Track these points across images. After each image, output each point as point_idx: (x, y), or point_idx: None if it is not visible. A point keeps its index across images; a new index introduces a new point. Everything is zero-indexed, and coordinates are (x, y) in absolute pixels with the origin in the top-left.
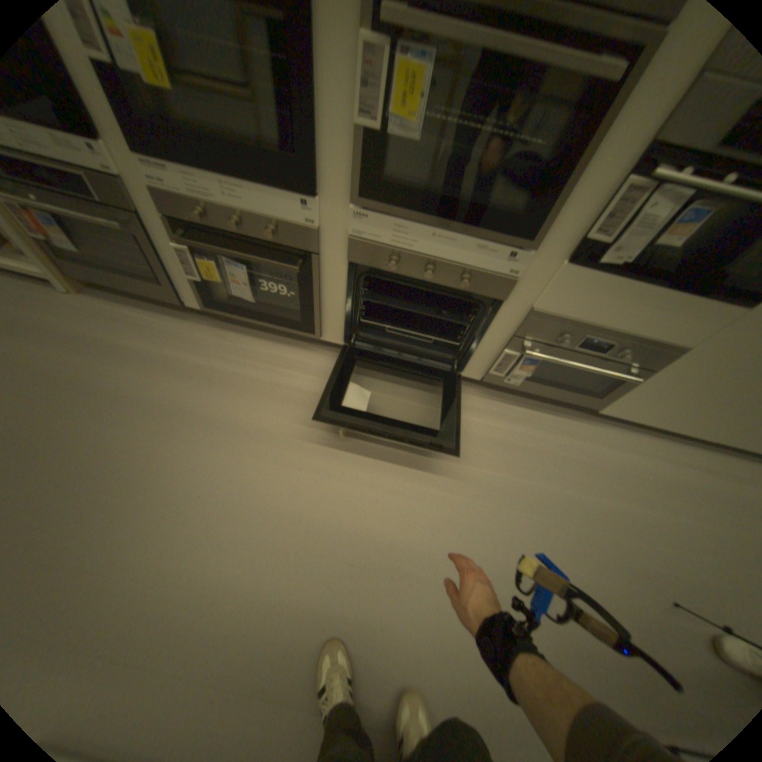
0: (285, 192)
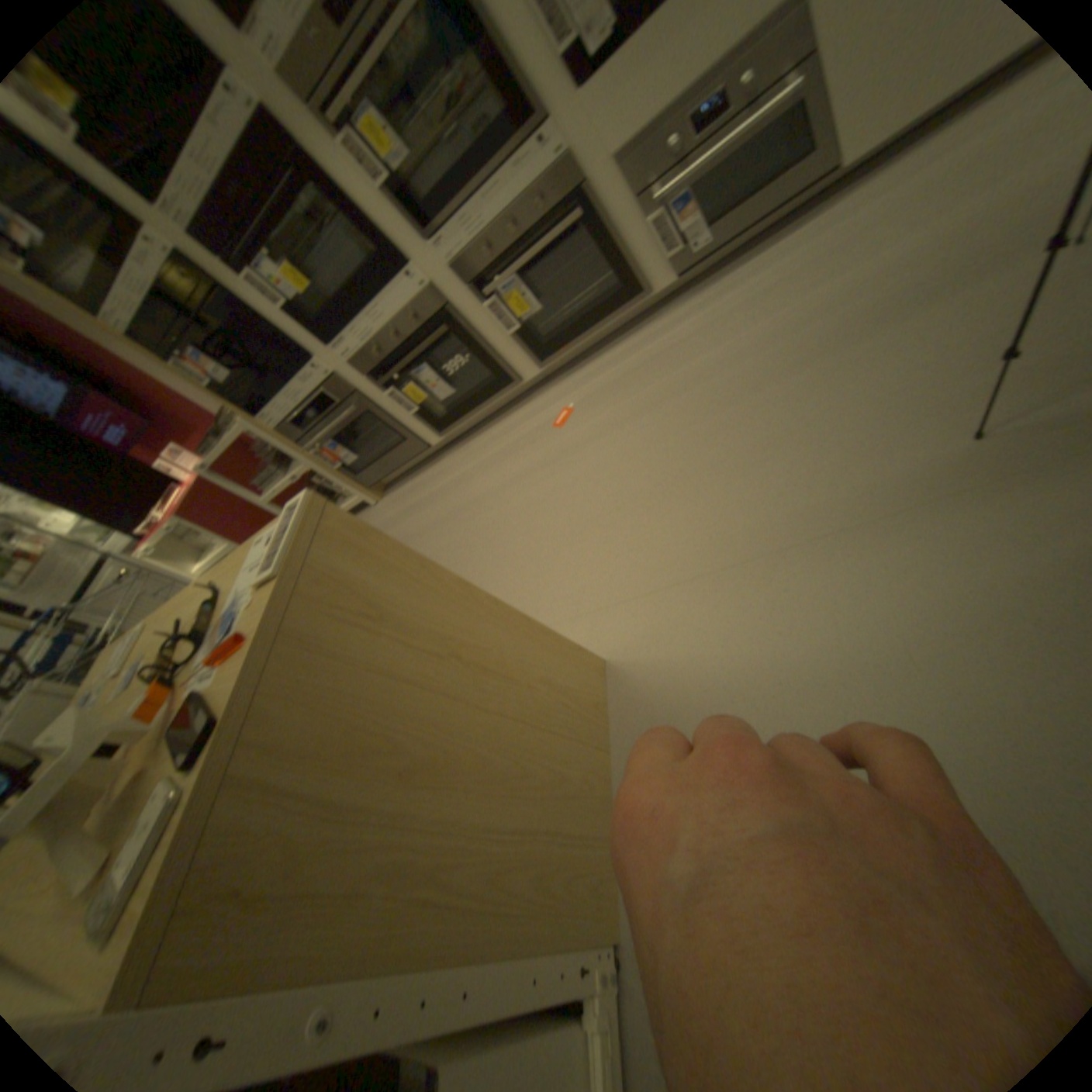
0: (391, 277)
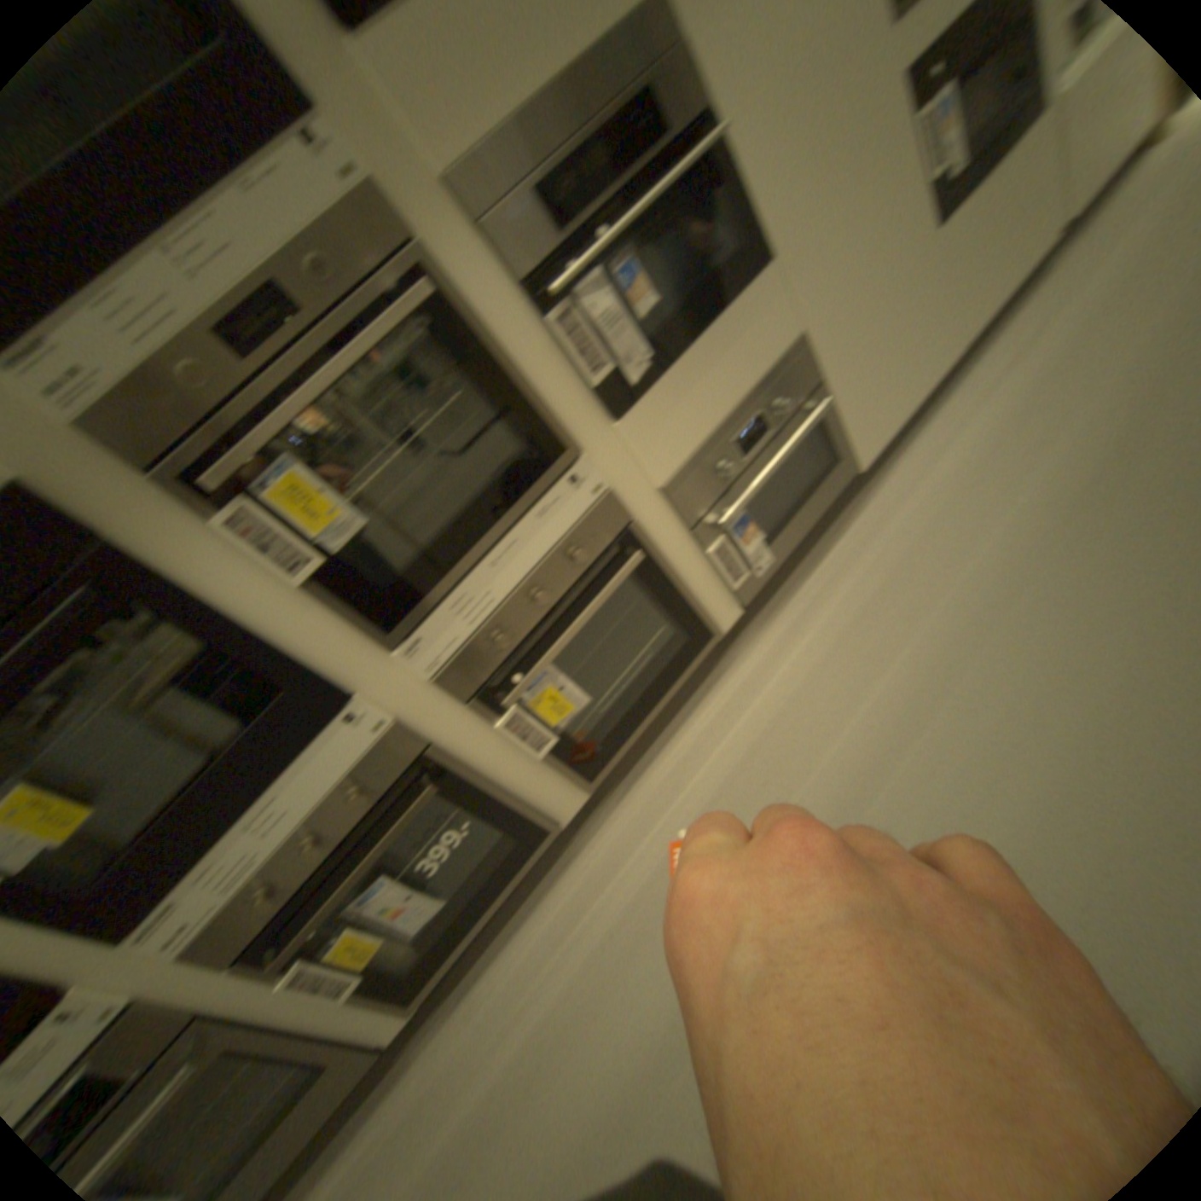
0: (323, 730)
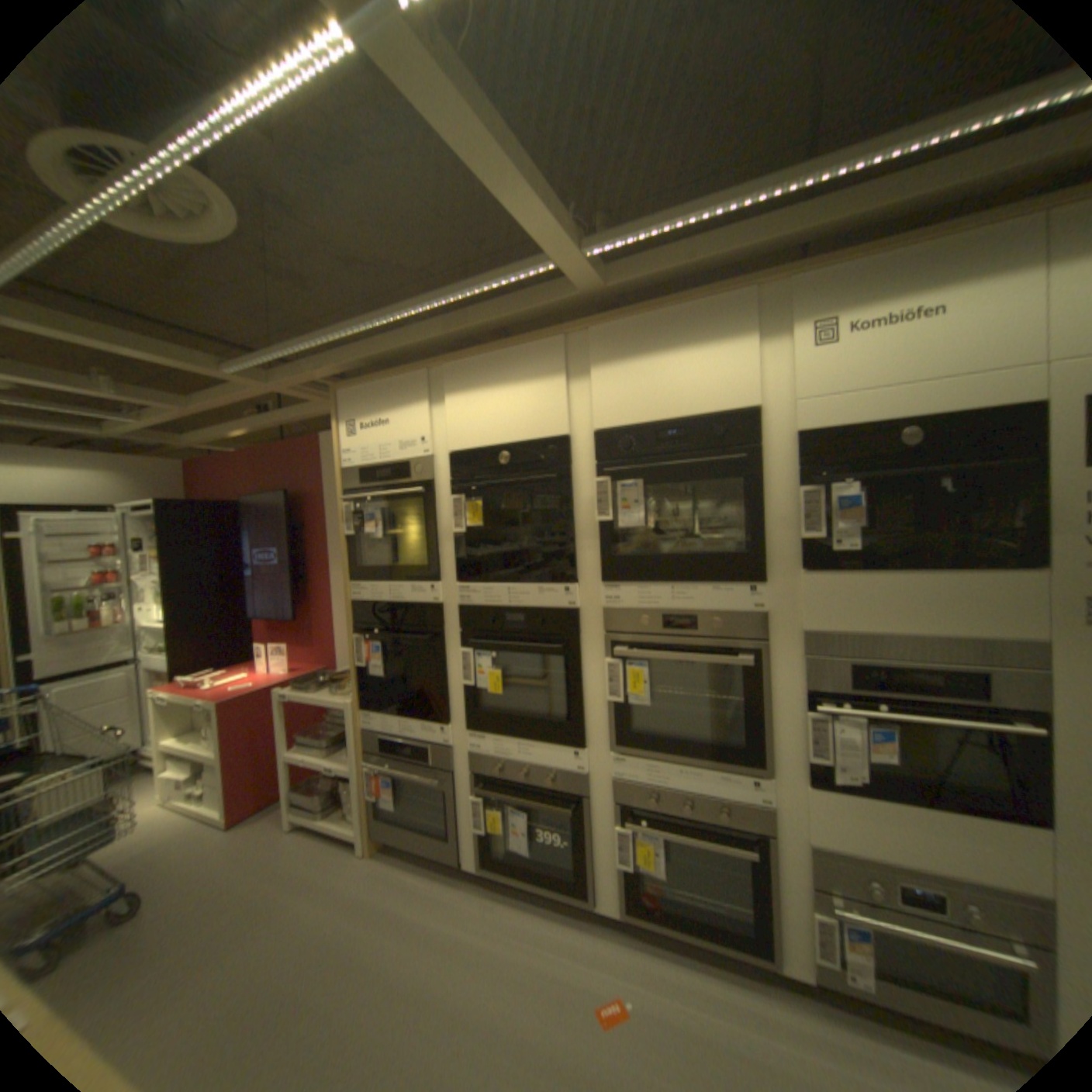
0: (563, 747)
